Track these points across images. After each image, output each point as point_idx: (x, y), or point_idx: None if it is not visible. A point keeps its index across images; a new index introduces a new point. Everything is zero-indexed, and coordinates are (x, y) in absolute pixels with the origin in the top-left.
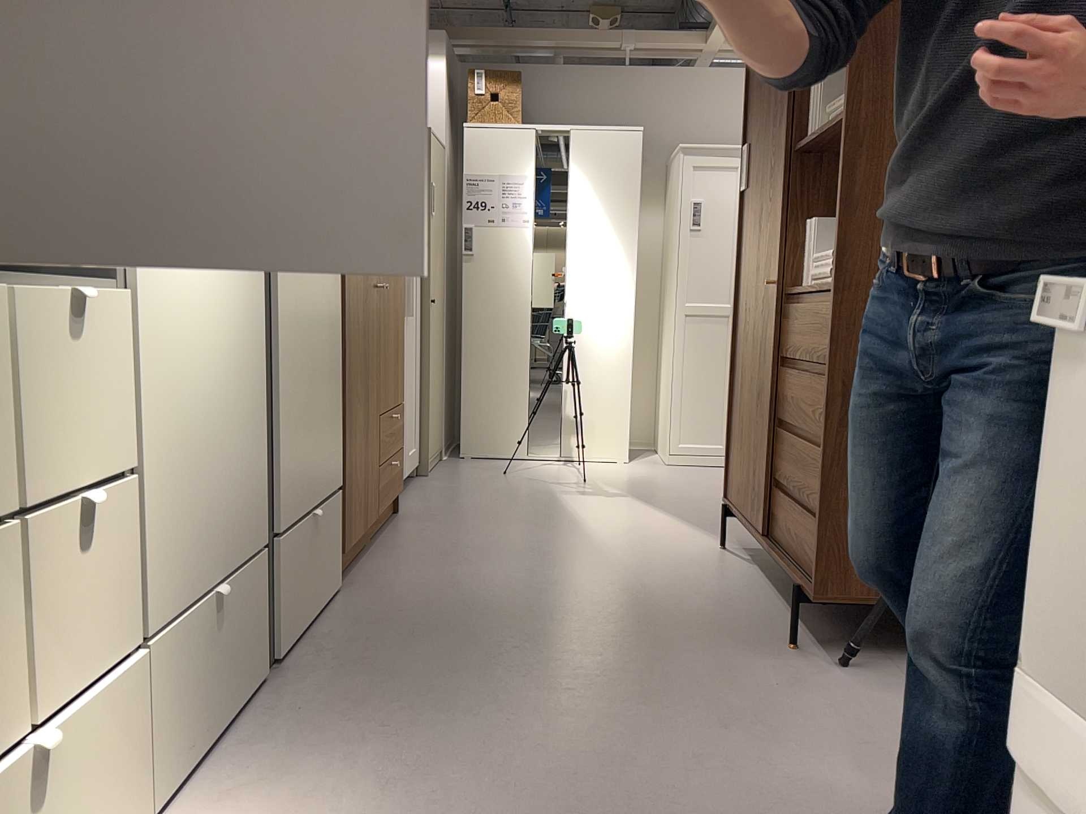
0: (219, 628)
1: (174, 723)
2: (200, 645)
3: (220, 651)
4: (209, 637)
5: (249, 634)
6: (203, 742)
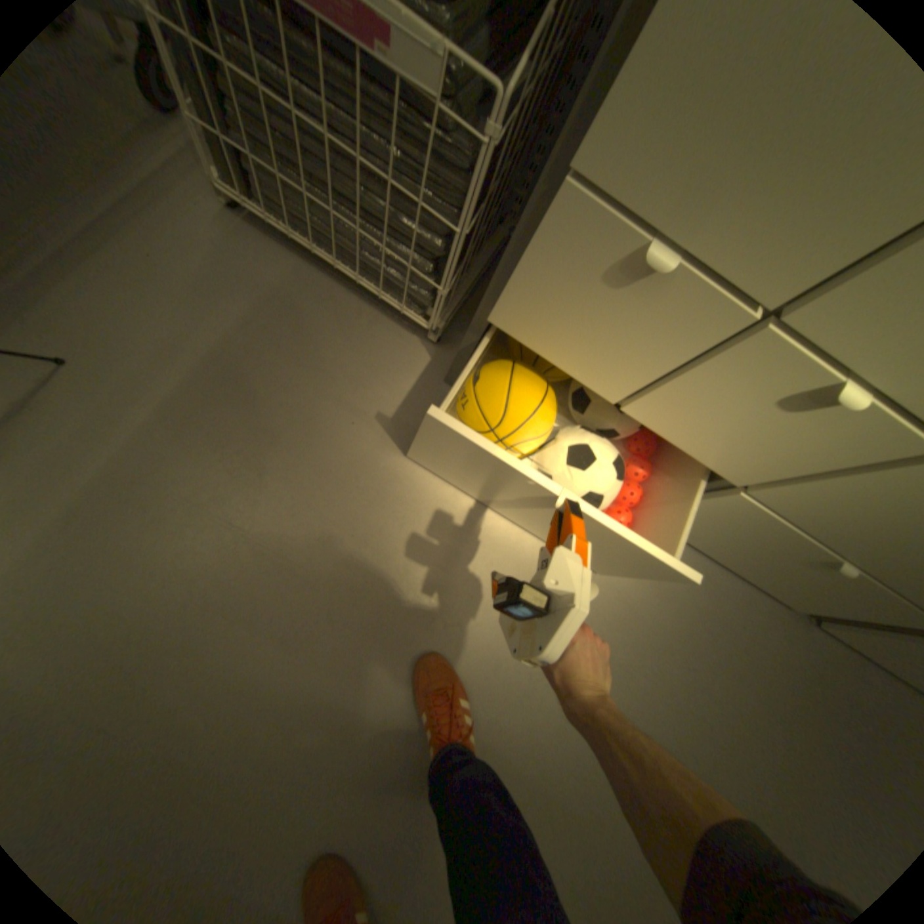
0: (816, 570)
1: (706, 526)
2: (785, 550)
3: (793, 569)
4: (799, 559)
5: (831, 601)
6: (709, 551)
